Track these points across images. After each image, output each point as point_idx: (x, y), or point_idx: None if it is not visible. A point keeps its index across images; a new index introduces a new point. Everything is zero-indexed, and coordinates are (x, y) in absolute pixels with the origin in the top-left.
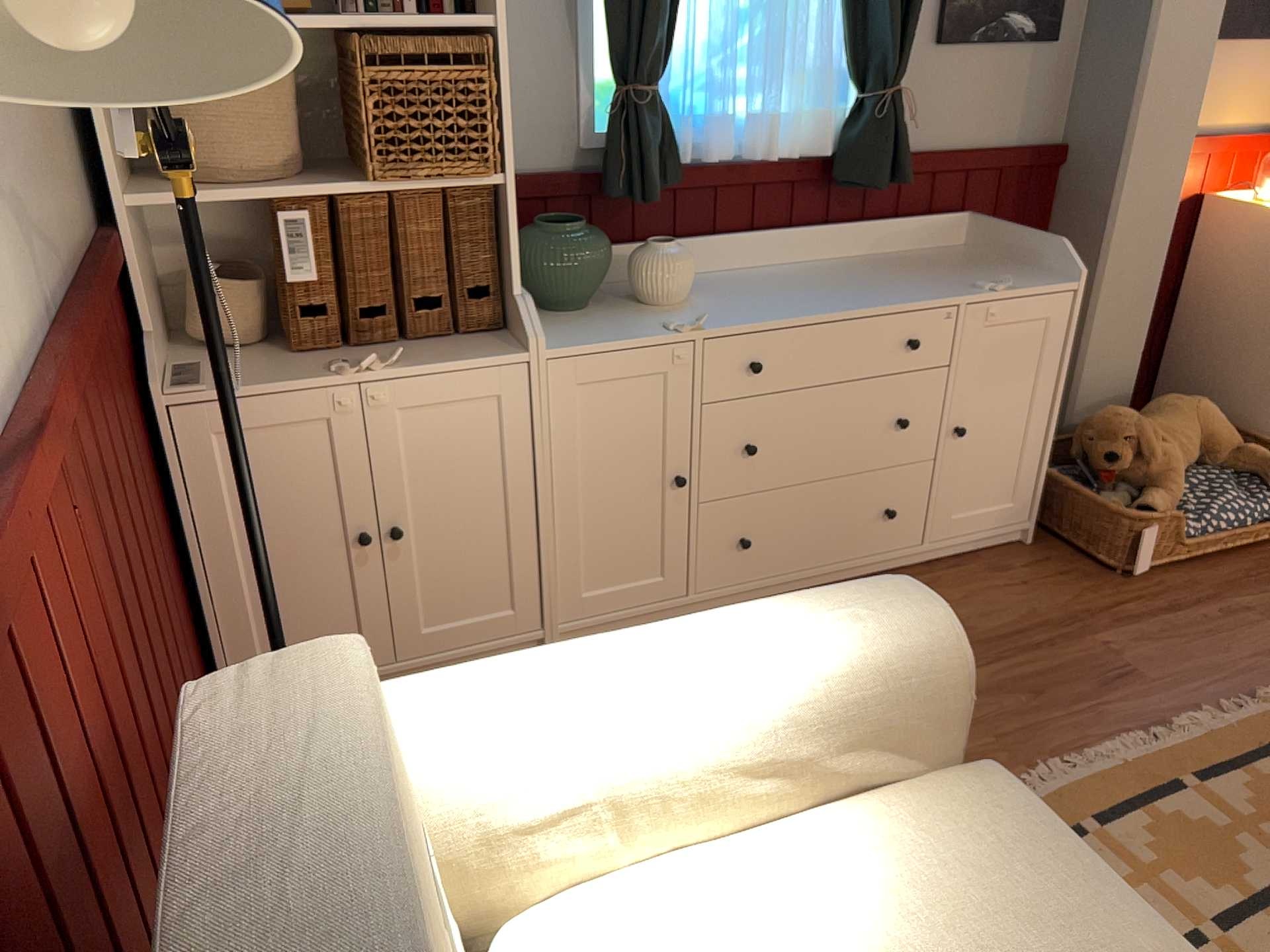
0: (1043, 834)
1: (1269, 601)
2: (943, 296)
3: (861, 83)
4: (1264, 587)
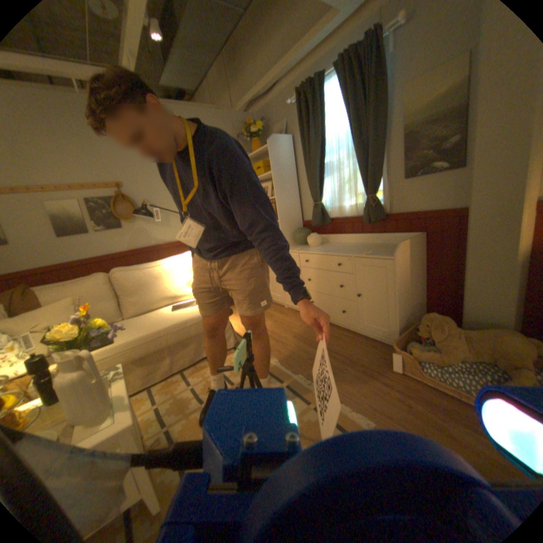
0: (195, 315)
1: (427, 414)
2: (350, 253)
3: (367, 195)
4: (441, 414)
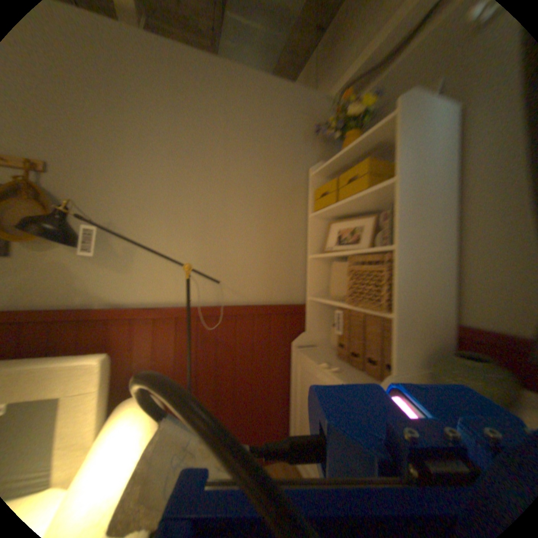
0: None
1: None
2: None
3: None
4: None
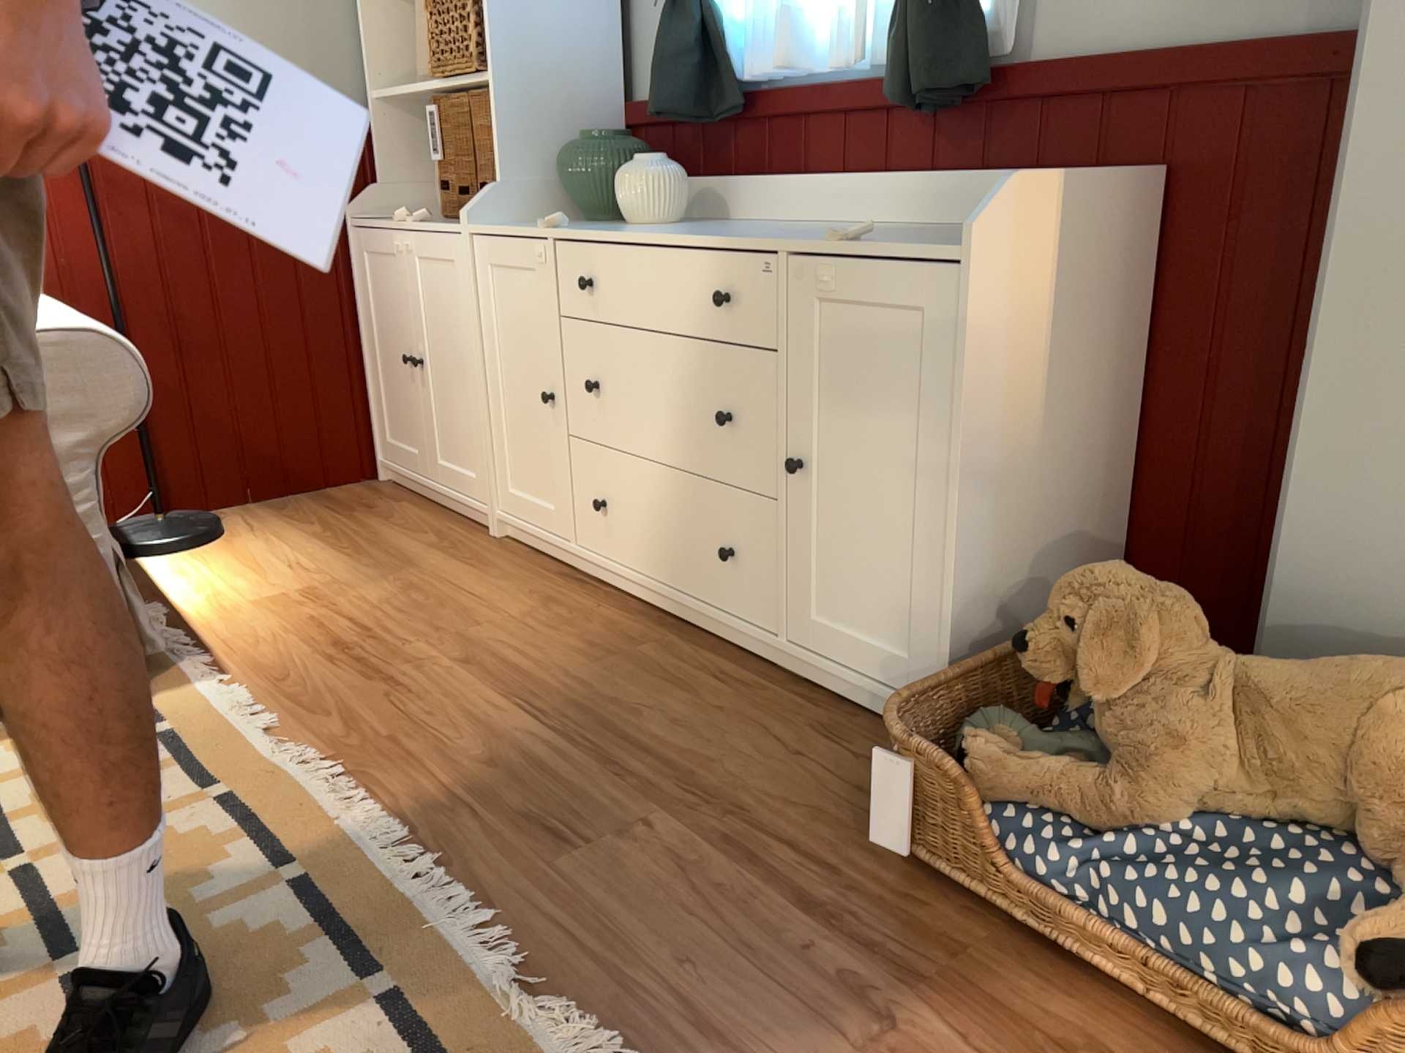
0: None
1: None
2: (776, 239)
3: None
4: None
